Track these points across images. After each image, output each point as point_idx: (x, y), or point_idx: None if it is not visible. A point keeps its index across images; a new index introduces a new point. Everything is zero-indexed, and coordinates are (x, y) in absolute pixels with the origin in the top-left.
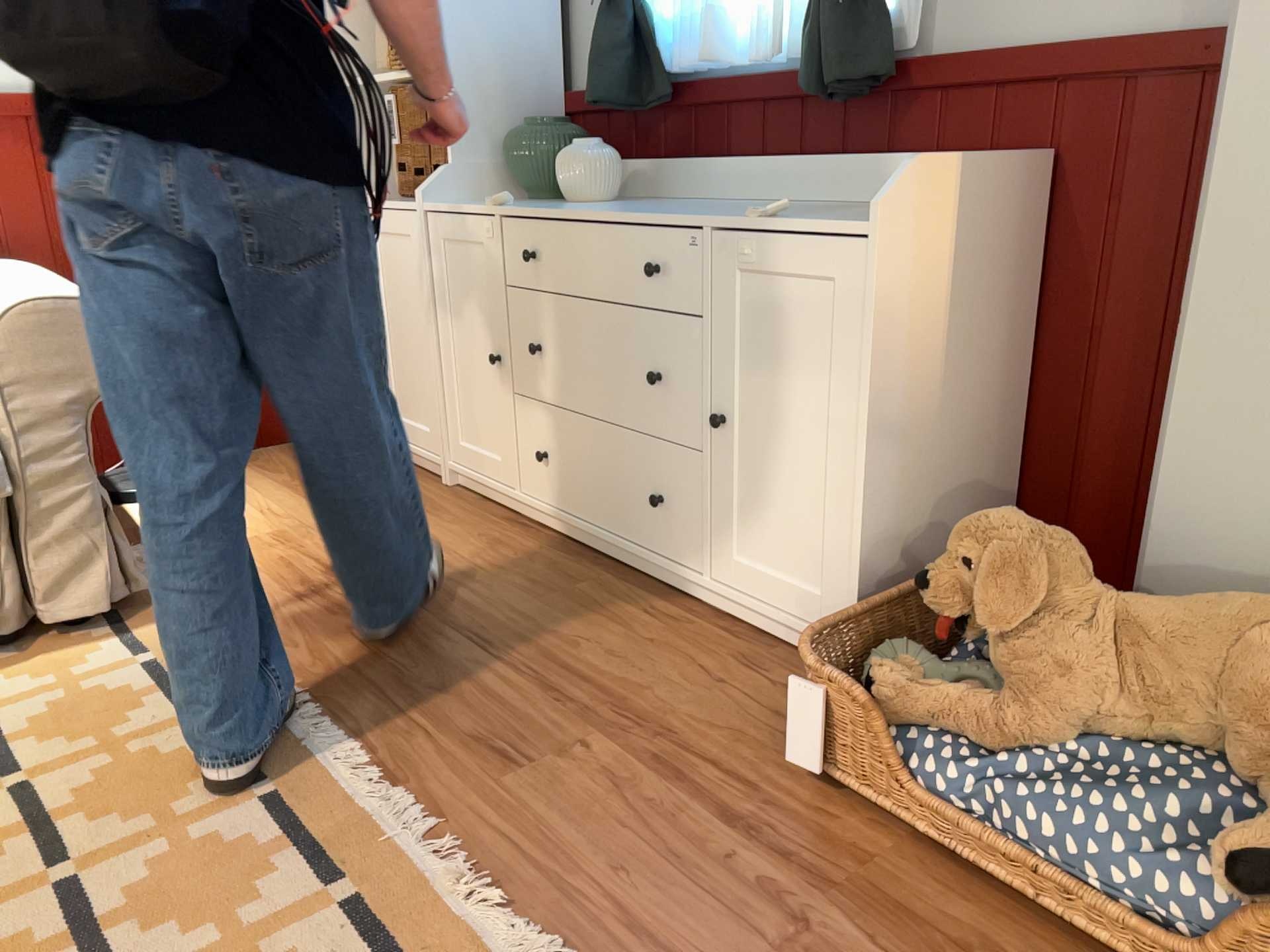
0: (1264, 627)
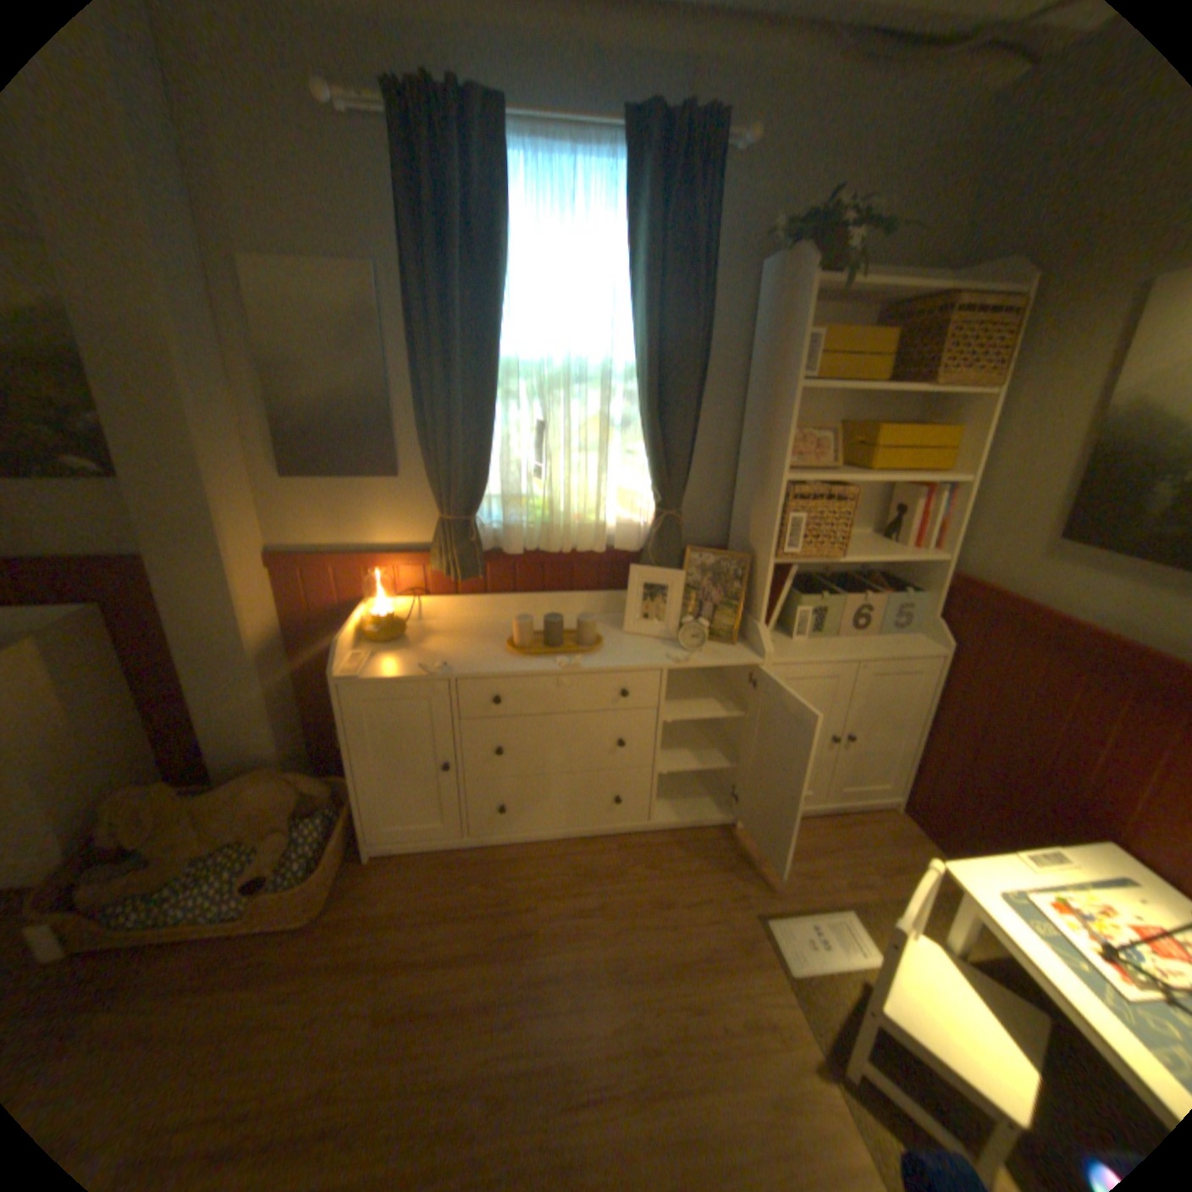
0: (241, 795)
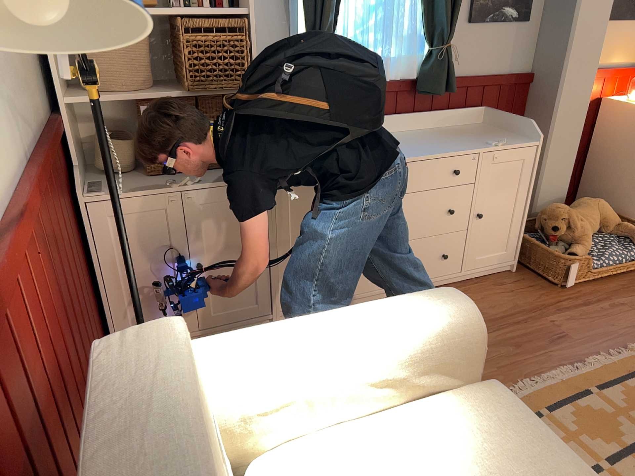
0: (598, 204)
